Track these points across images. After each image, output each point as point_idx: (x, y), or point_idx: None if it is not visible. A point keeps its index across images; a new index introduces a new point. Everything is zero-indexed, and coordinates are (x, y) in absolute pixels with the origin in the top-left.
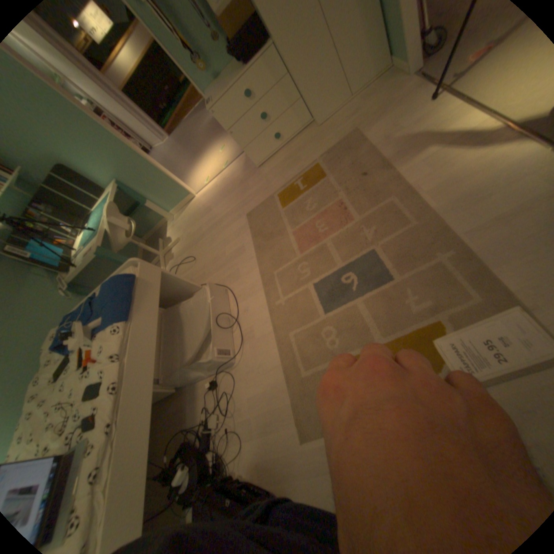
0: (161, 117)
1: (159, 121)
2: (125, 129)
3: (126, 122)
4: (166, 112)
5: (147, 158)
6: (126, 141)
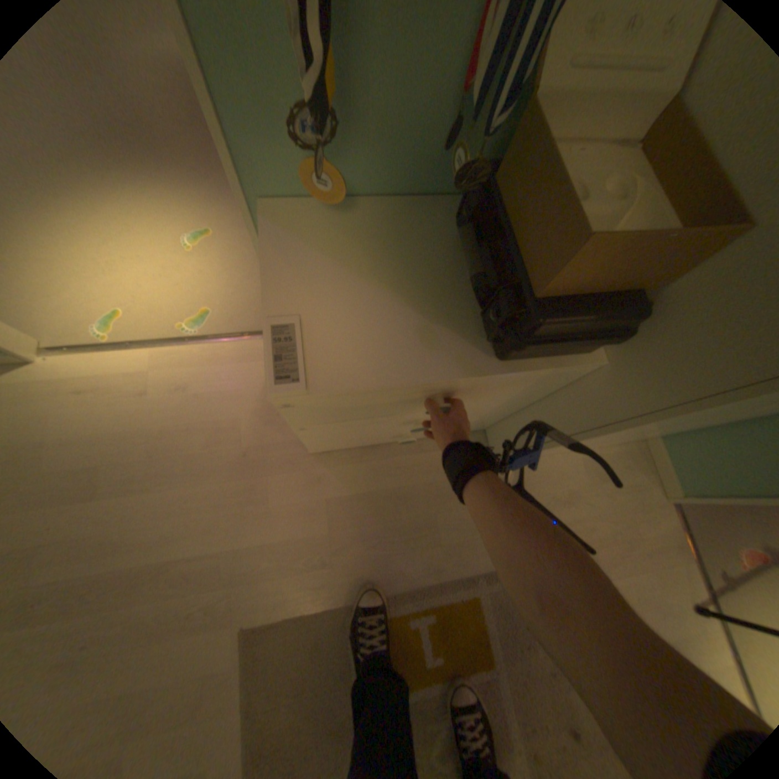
0: None
1: None
2: None
3: None
4: None
5: None
6: None
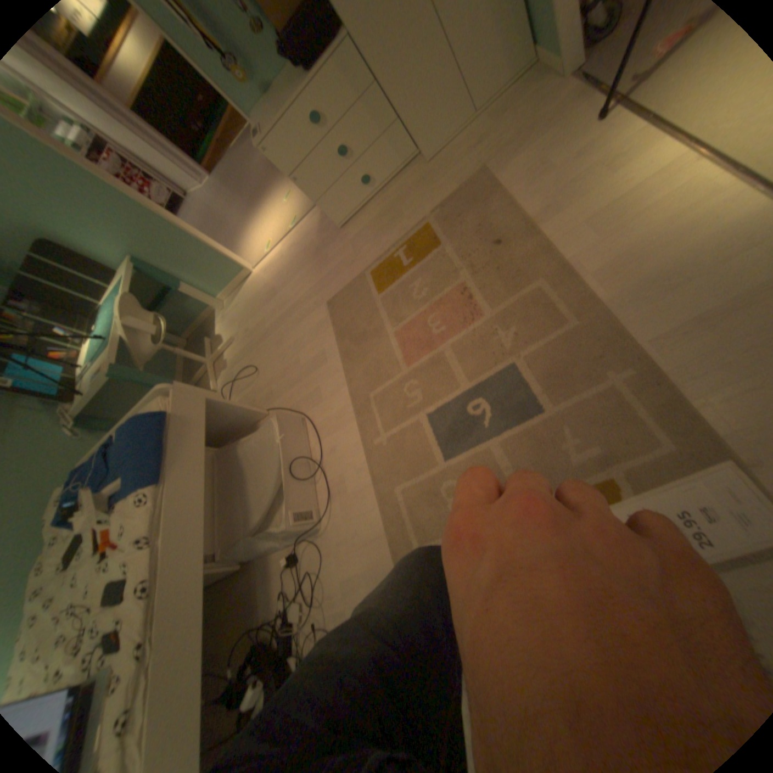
0: (197, 144)
1: (193, 151)
2: (143, 167)
3: (144, 155)
4: (203, 136)
5: (174, 220)
6: (138, 197)
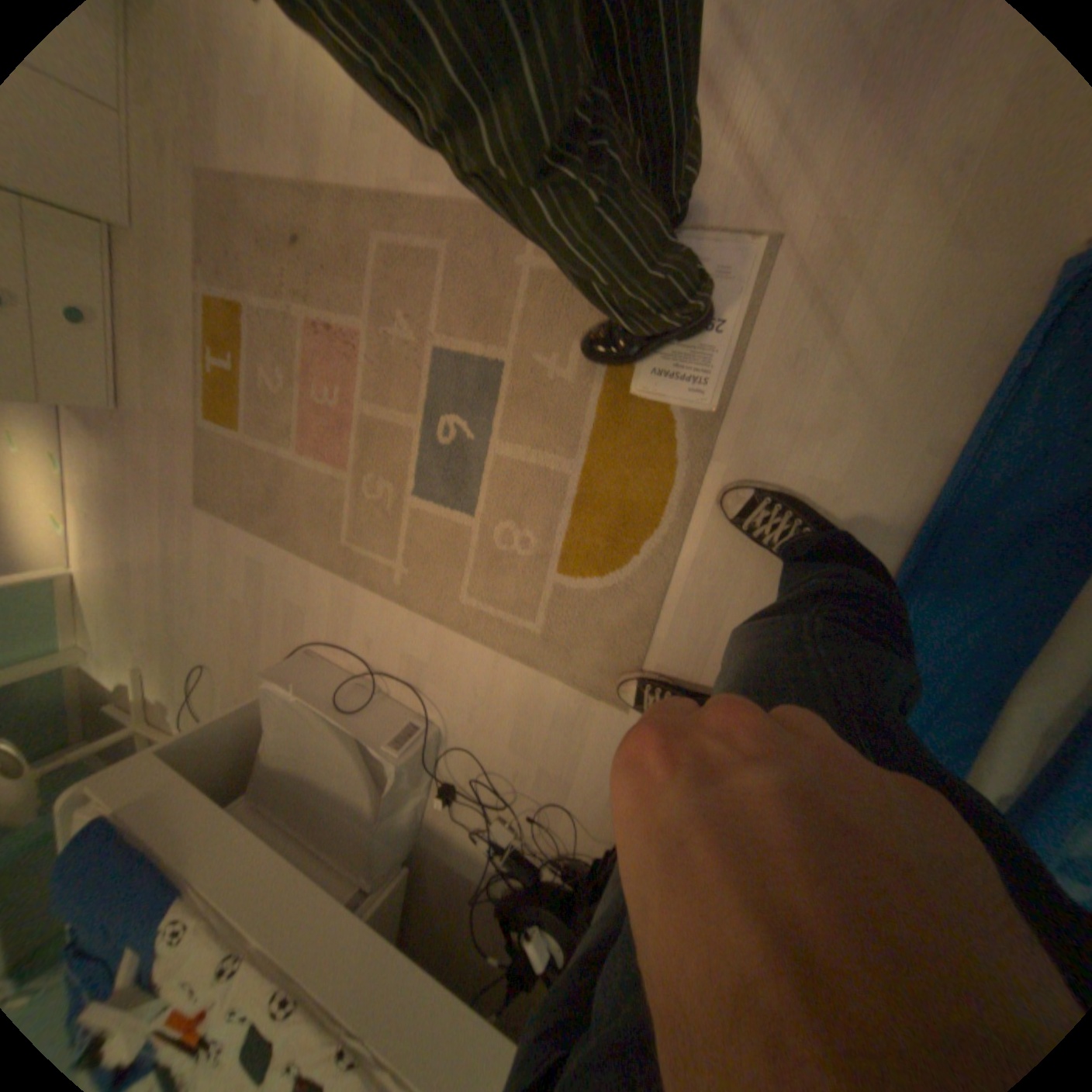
0: None
1: None
2: None
3: None
4: None
5: None
6: None
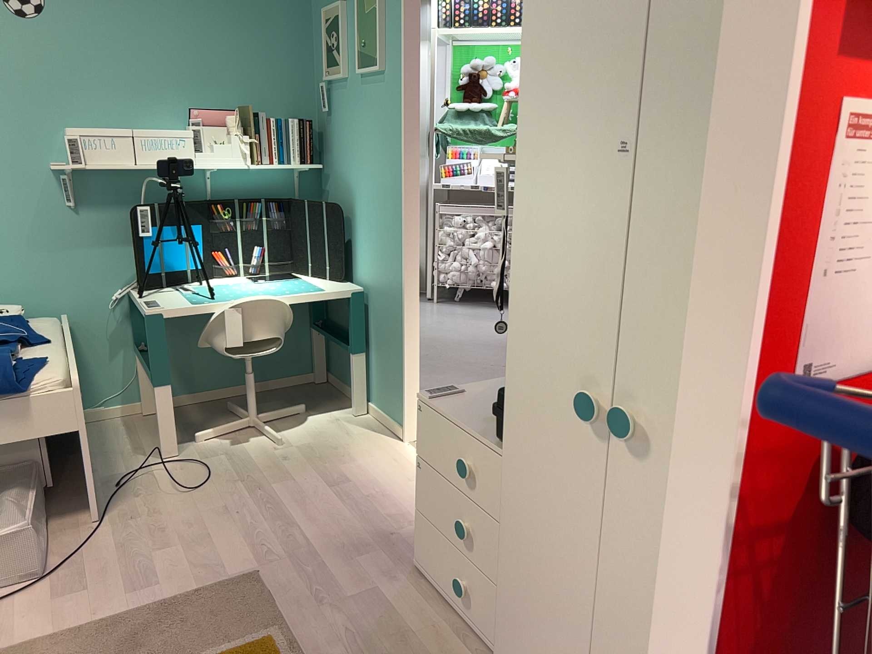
0: None
1: None
2: None
3: None
4: None
5: (406, 325)
6: (406, 280)
